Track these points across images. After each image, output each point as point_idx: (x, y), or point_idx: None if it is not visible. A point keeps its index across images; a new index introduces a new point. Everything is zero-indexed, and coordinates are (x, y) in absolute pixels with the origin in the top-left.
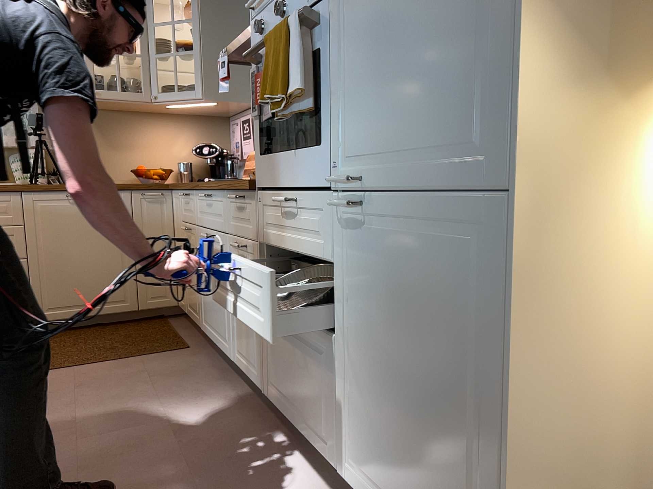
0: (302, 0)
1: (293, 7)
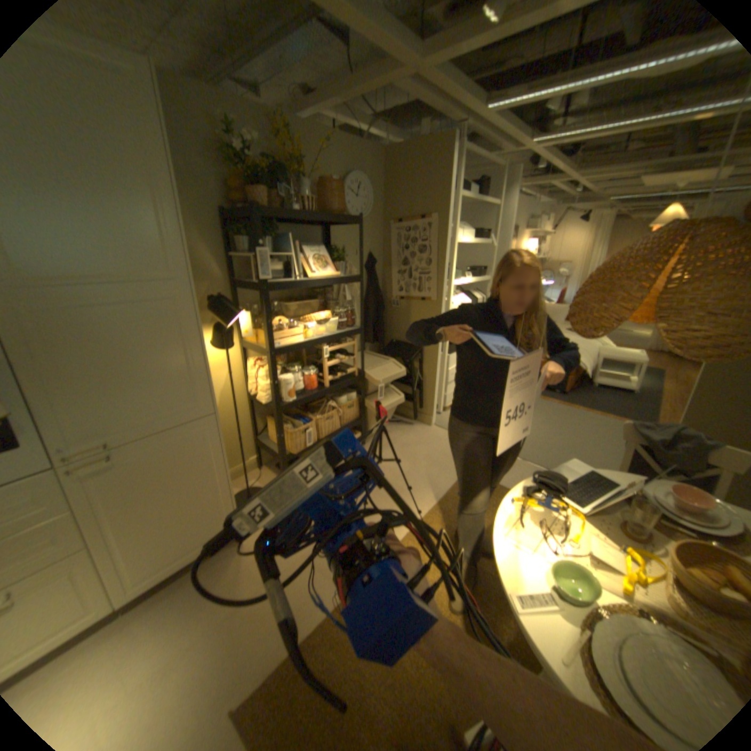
0: None
1: None
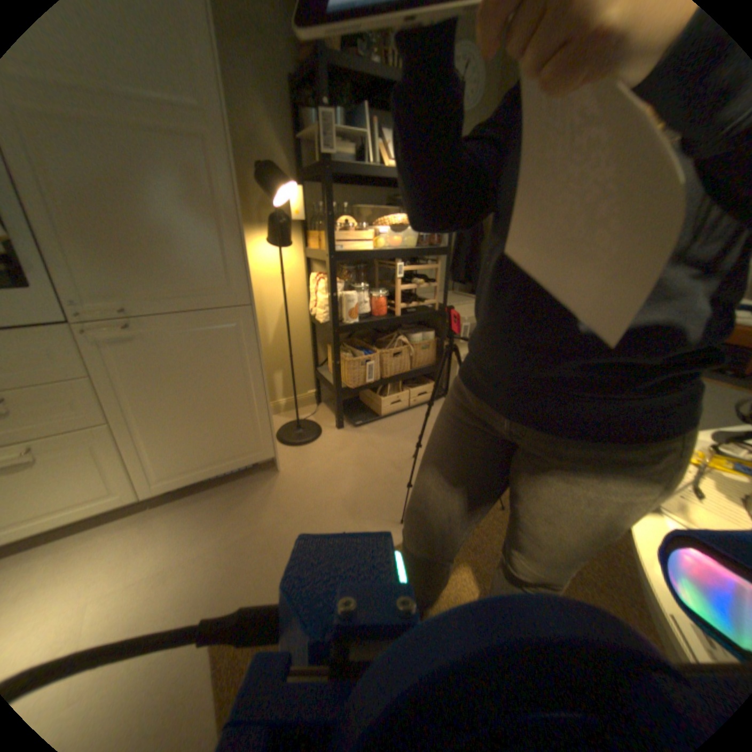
0: None
1: None
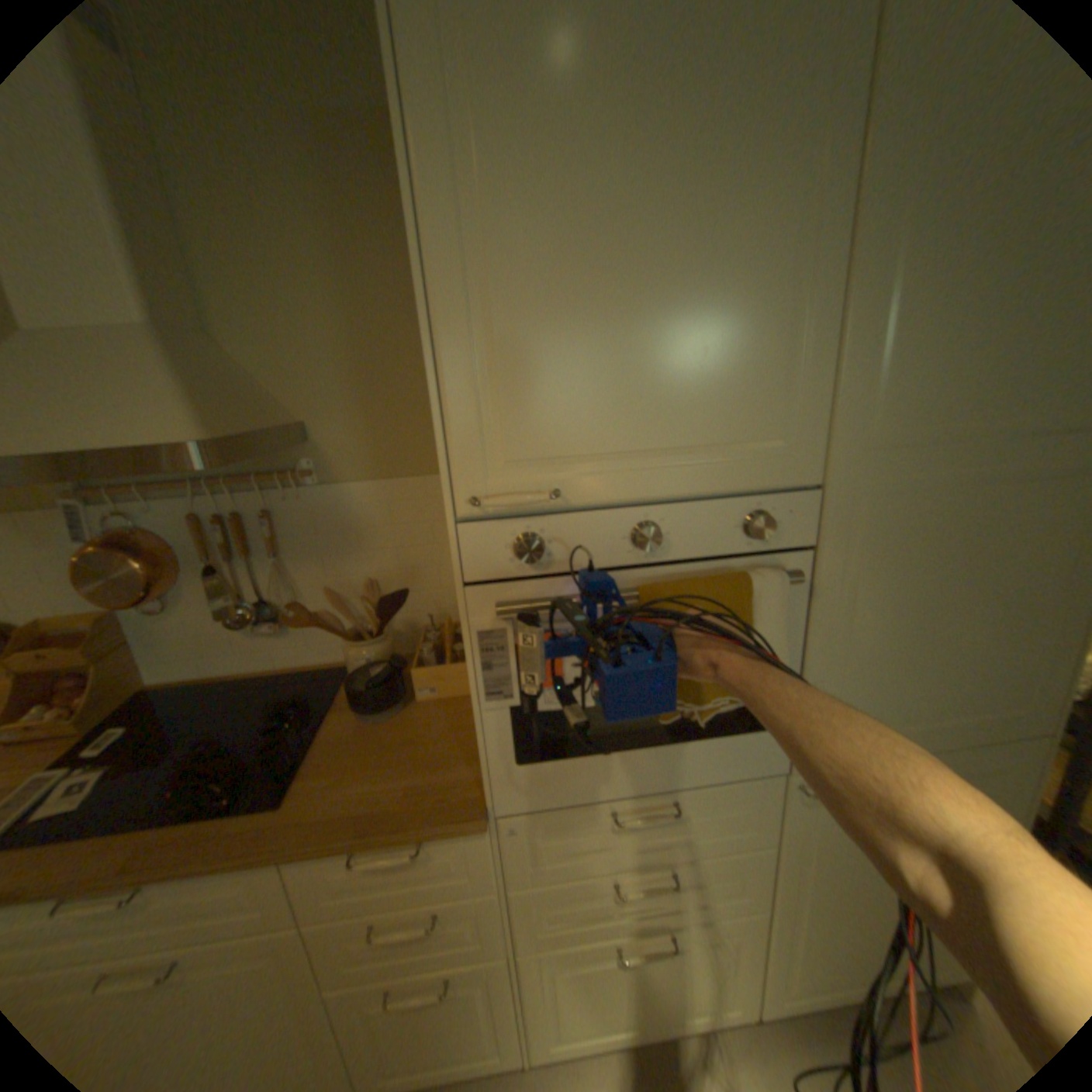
0: (714, 537)
1: (680, 541)
